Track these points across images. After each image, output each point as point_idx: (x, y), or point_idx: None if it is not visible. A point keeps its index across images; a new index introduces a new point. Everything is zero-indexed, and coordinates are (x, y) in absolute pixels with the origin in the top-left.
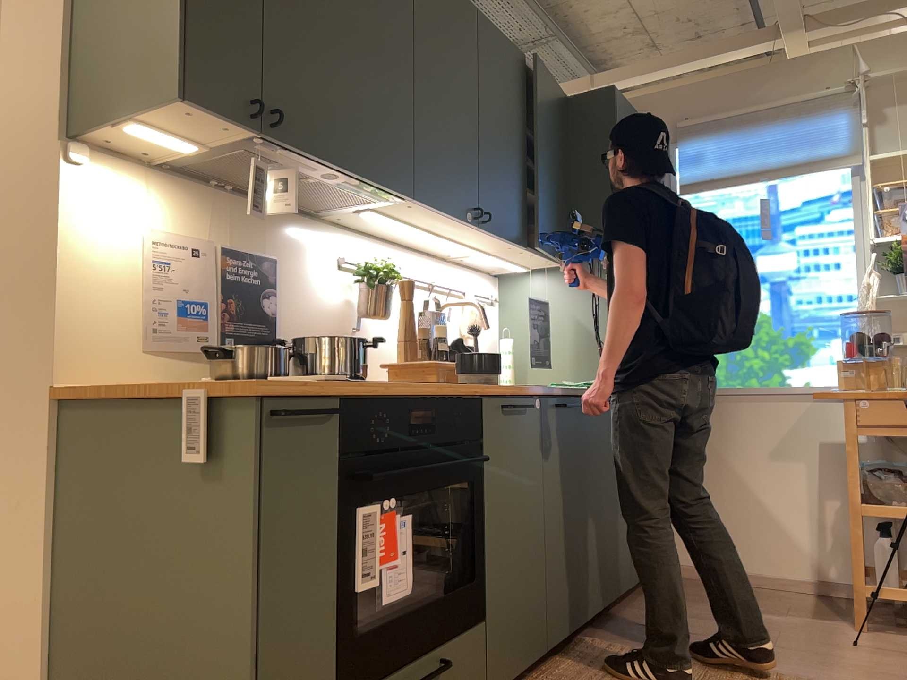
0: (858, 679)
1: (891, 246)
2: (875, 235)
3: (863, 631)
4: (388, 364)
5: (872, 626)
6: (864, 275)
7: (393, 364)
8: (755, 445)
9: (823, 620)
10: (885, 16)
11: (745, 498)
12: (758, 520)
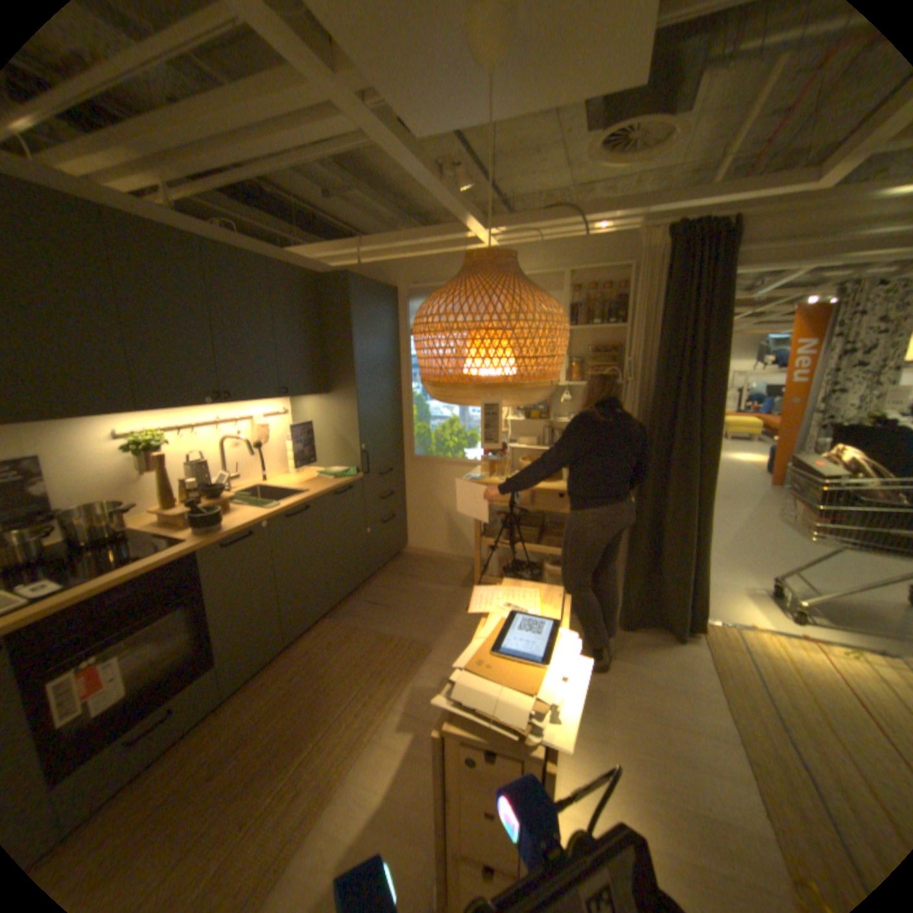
0: (449, 642)
1: None
2: None
3: None
4: (149, 513)
5: None
6: None
7: (152, 514)
8: (448, 490)
9: (463, 589)
10: (527, 230)
11: (443, 517)
12: (449, 528)
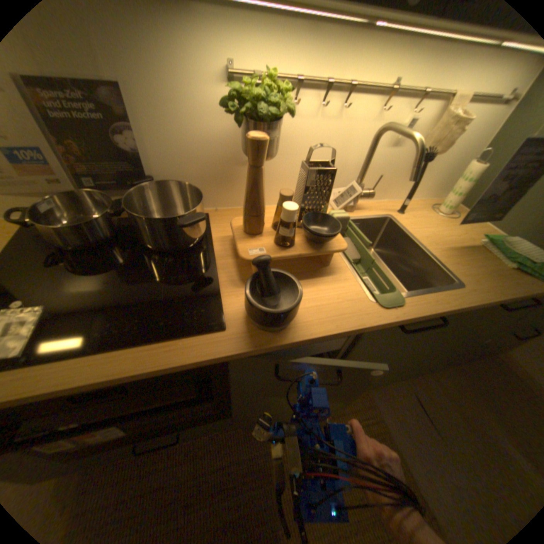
0: None
1: None
2: None
3: None
4: (232, 226)
5: None
6: None
7: (232, 231)
8: None
9: None
10: None
11: None
12: None
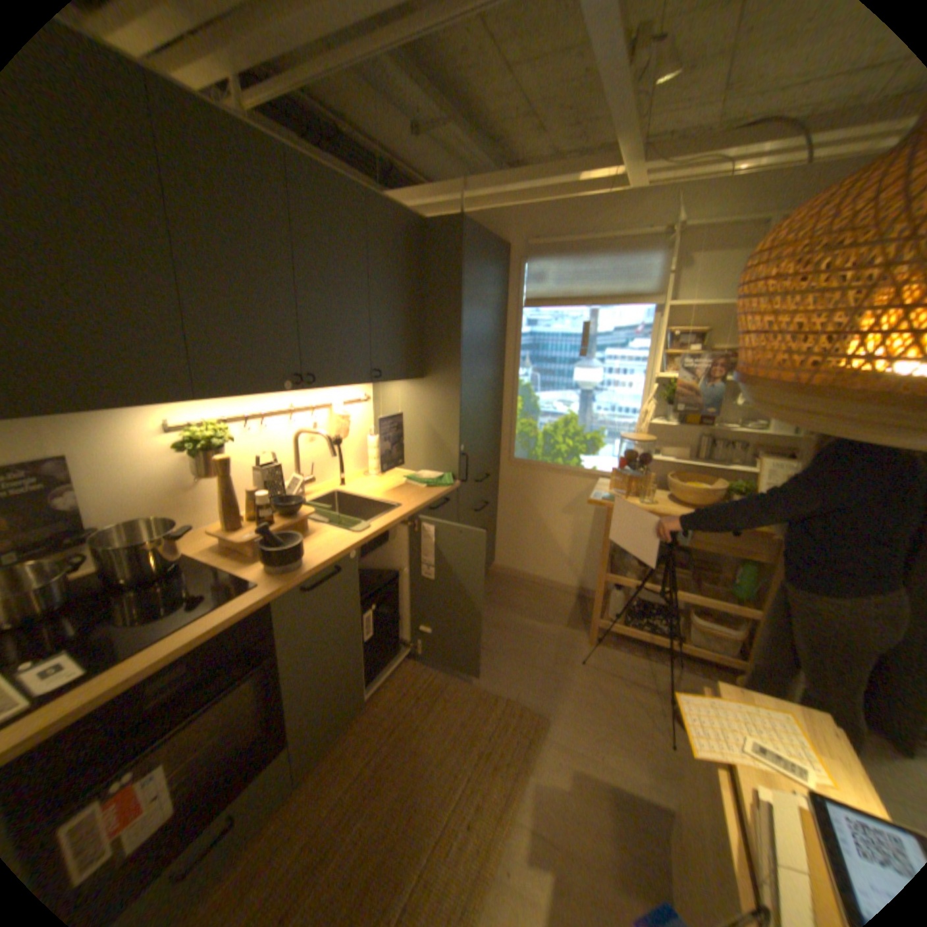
0: (571, 712)
1: (672, 376)
2: (663, 364)
3: (592, 646)
4: (210, 534)
5: (600, 637)
6: (648, 396)
7: (213, 536)
8: (554, 503)
9: (571, 630)
10: (717, 157)
11: (543, 534)
12: (549, 549)
